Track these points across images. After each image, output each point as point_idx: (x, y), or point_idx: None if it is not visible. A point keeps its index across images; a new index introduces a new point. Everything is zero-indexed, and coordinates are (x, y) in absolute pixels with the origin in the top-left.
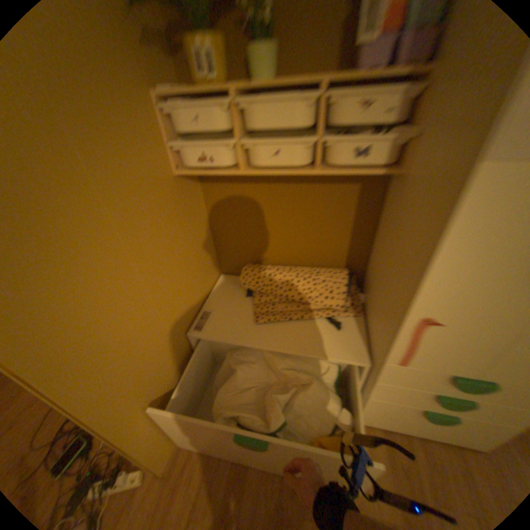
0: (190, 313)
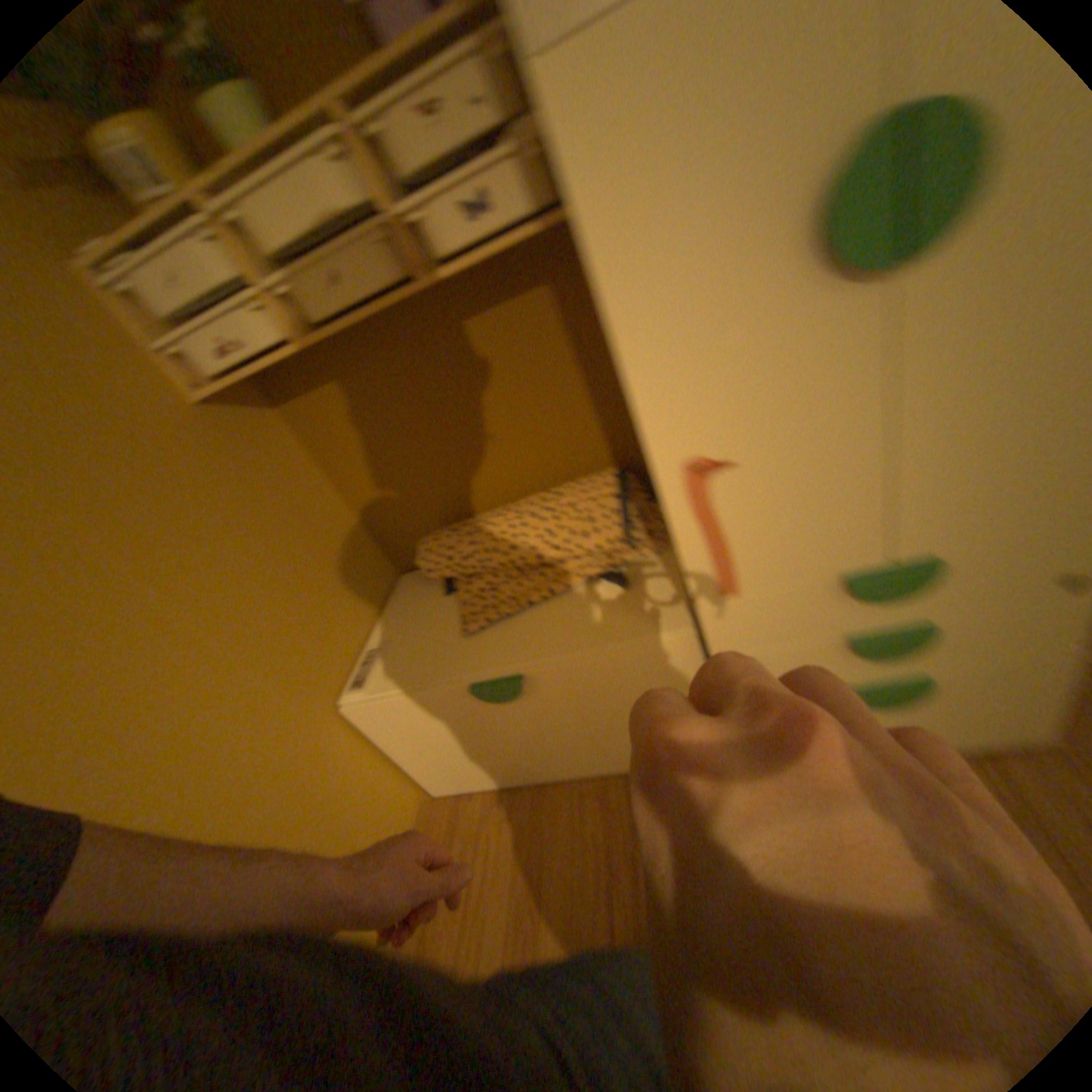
0: (340, 662)
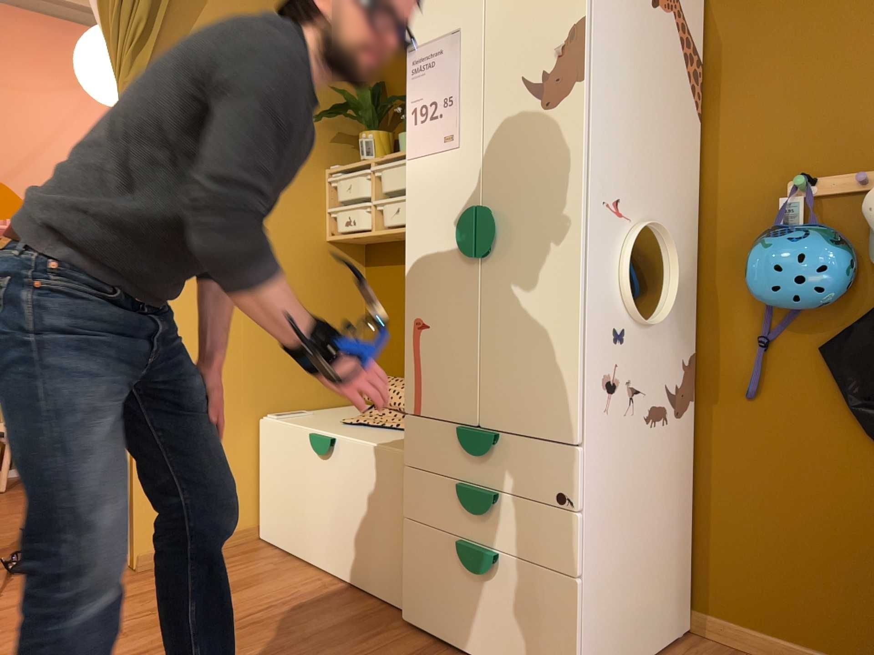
0: (281, 403)
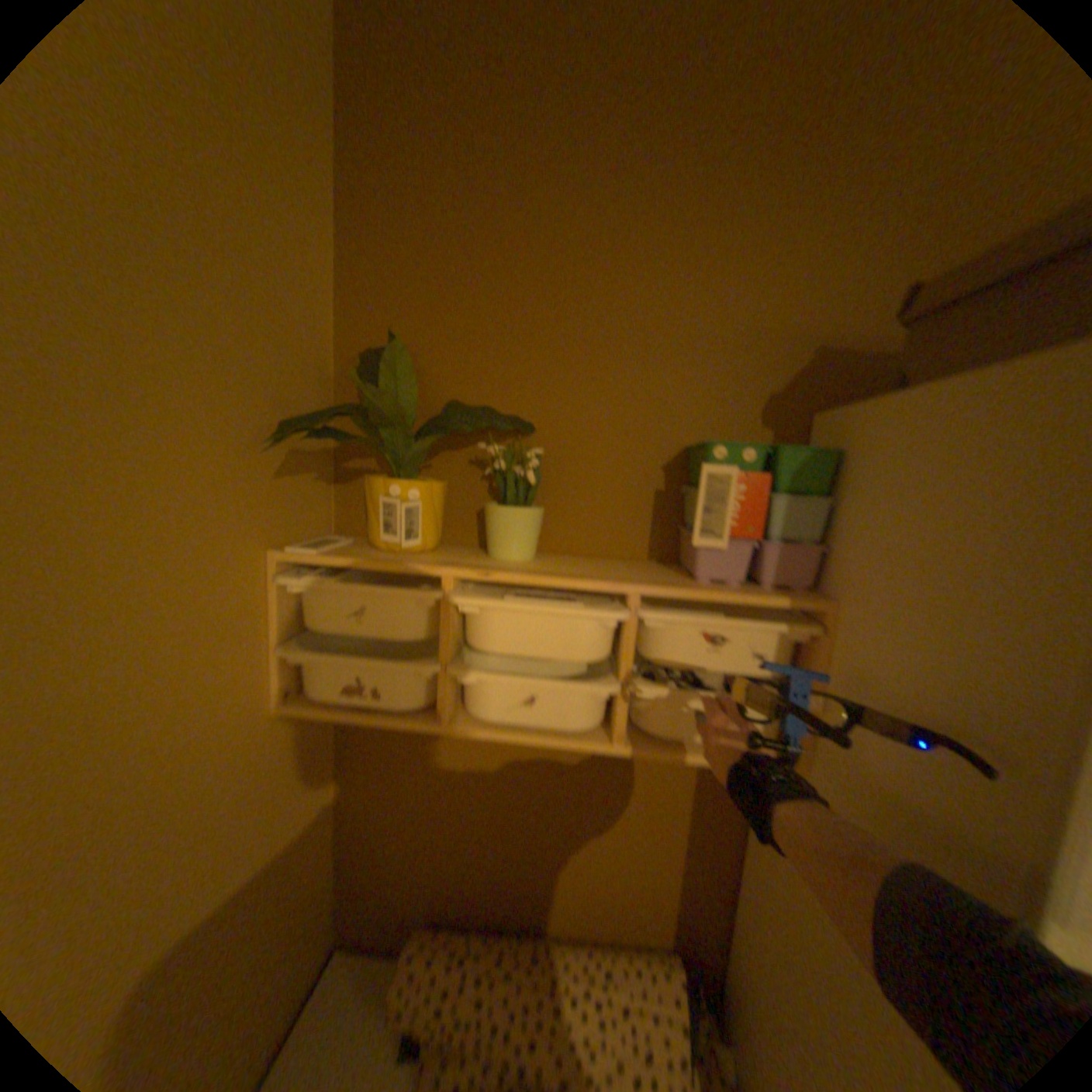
0: None
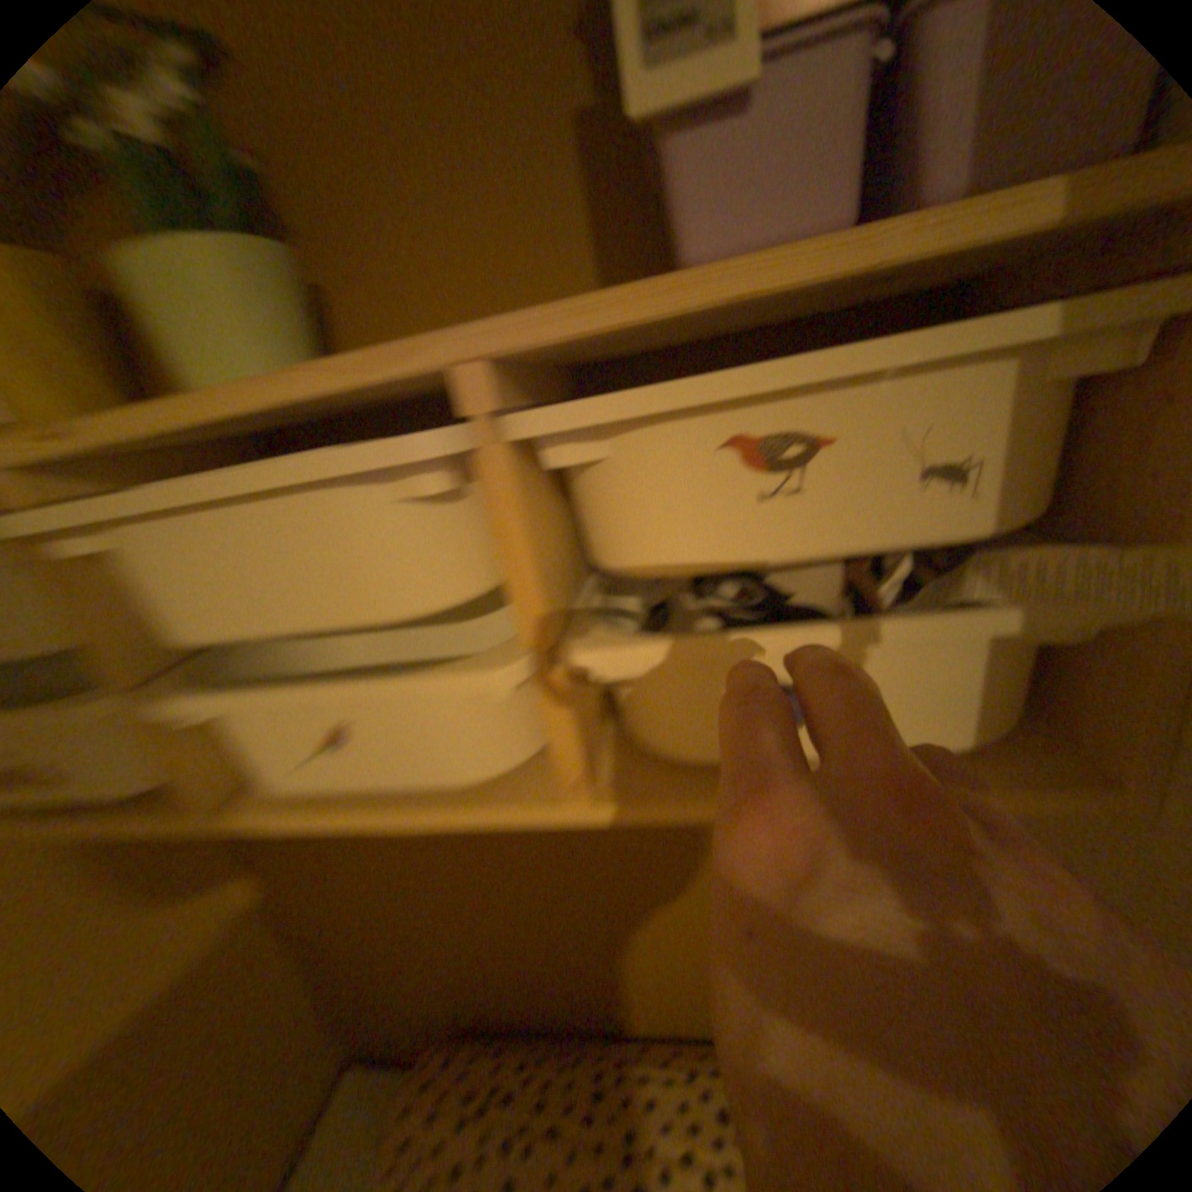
0: None
